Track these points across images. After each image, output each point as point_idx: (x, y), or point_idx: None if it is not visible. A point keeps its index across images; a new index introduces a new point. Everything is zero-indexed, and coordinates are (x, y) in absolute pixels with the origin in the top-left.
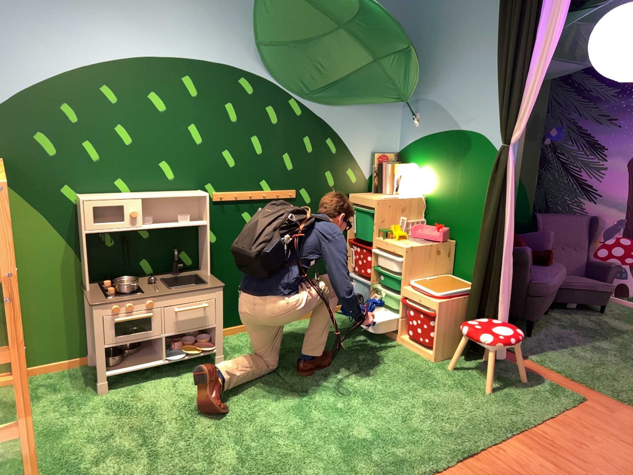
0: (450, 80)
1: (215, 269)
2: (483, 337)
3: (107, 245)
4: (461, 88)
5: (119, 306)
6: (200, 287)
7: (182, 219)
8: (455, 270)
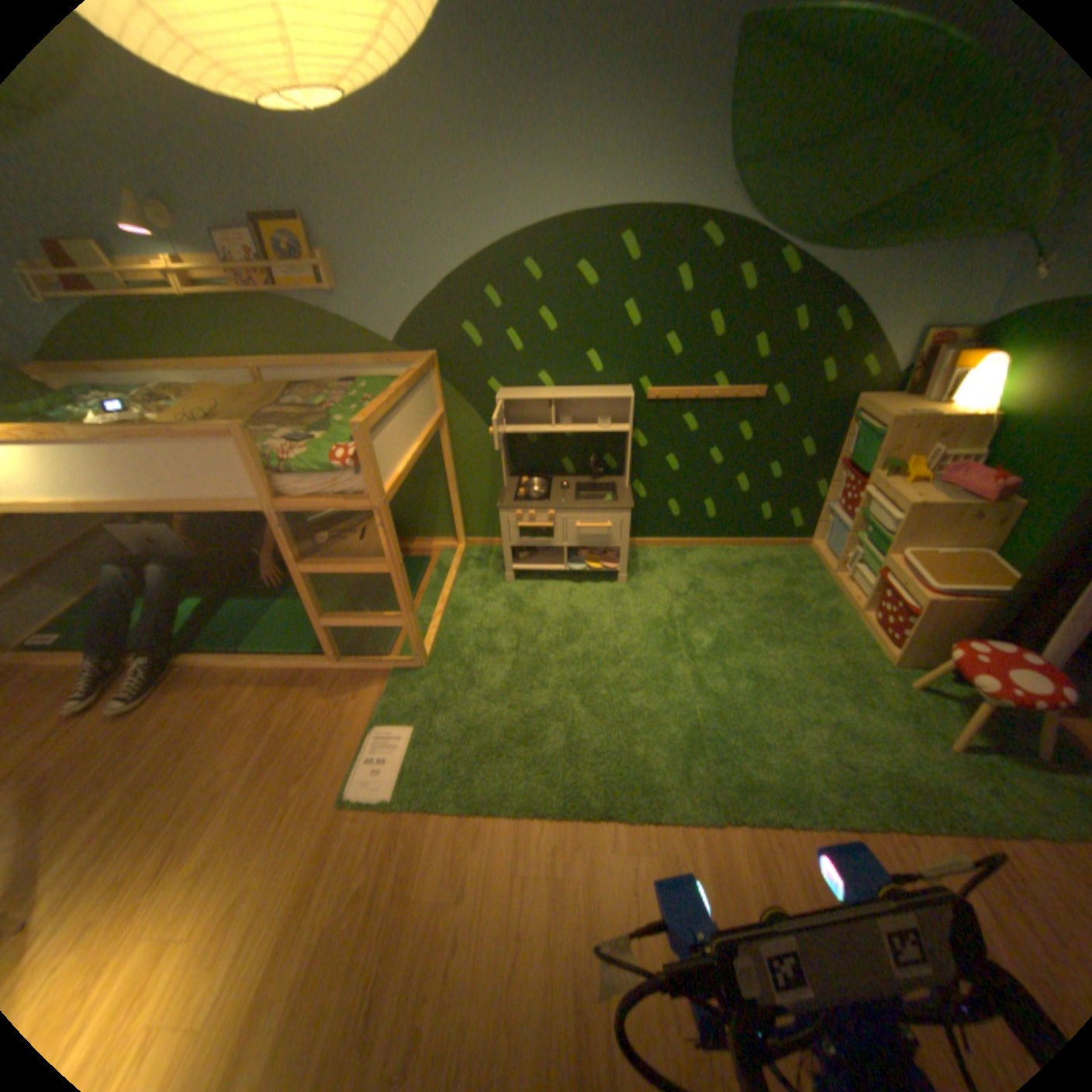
0: None
1: (640, 478)
2: (987, 689)
3: (525, 442)
4: None
5: (516, 513)
6: (611, 500)
7: (603, 421)
8: (1013, 550)
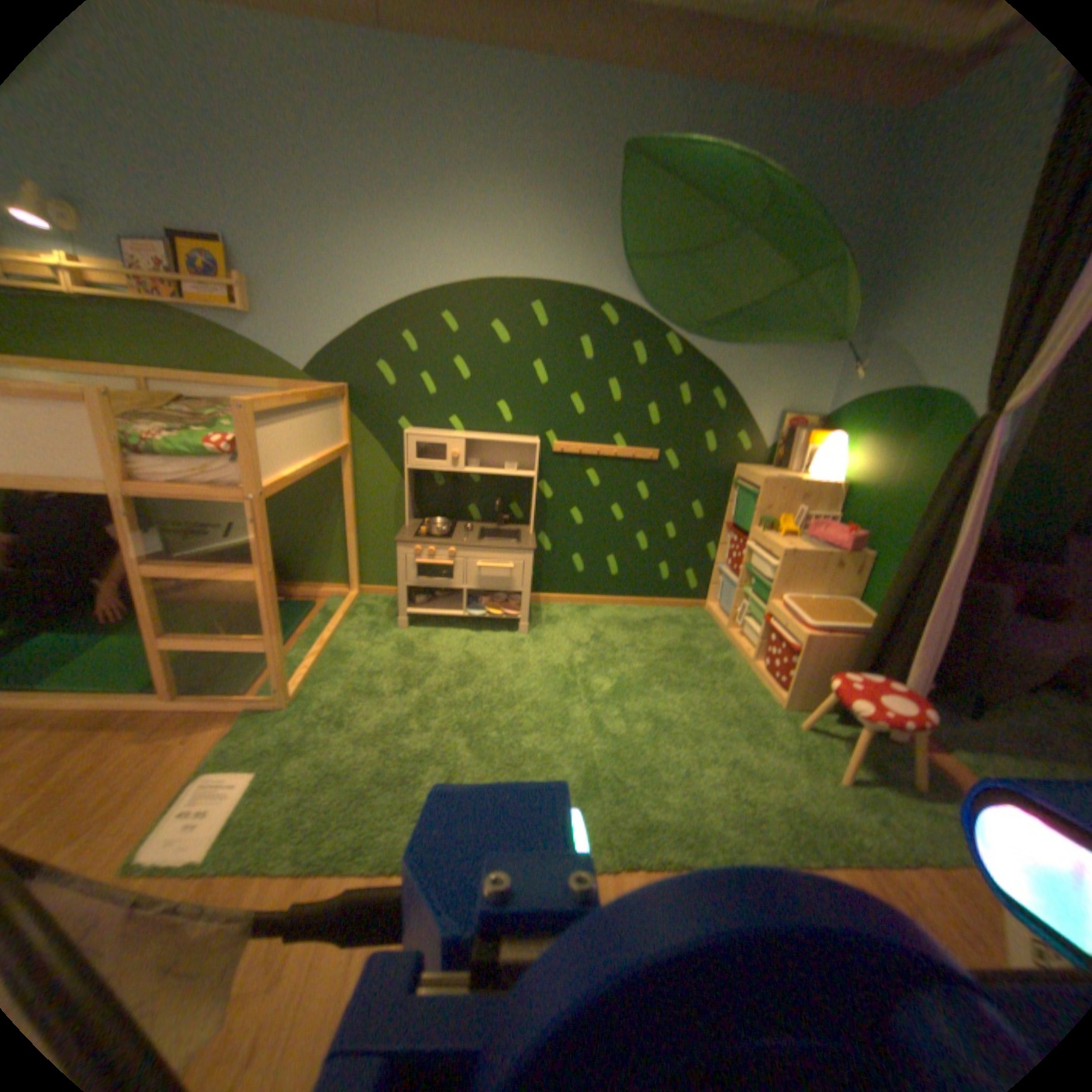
0: (932, 297)
1: (544, 527)
2: (861, 708)
3: (430, 481)
4: (949, 308)
5: (414, 546)
6: (514, 542)
7: (509, 465)
8: (868, 594)
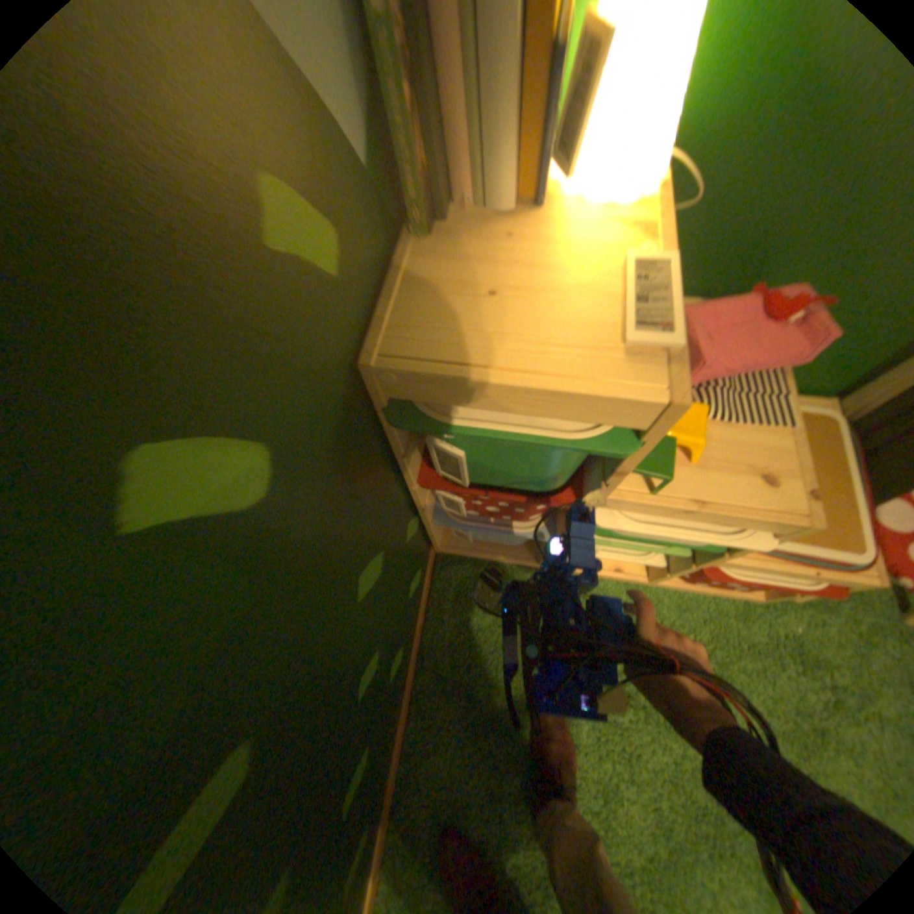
0: None
1: None
2: None
3: None
4: None
5: None
6: None
7: None
8: None
